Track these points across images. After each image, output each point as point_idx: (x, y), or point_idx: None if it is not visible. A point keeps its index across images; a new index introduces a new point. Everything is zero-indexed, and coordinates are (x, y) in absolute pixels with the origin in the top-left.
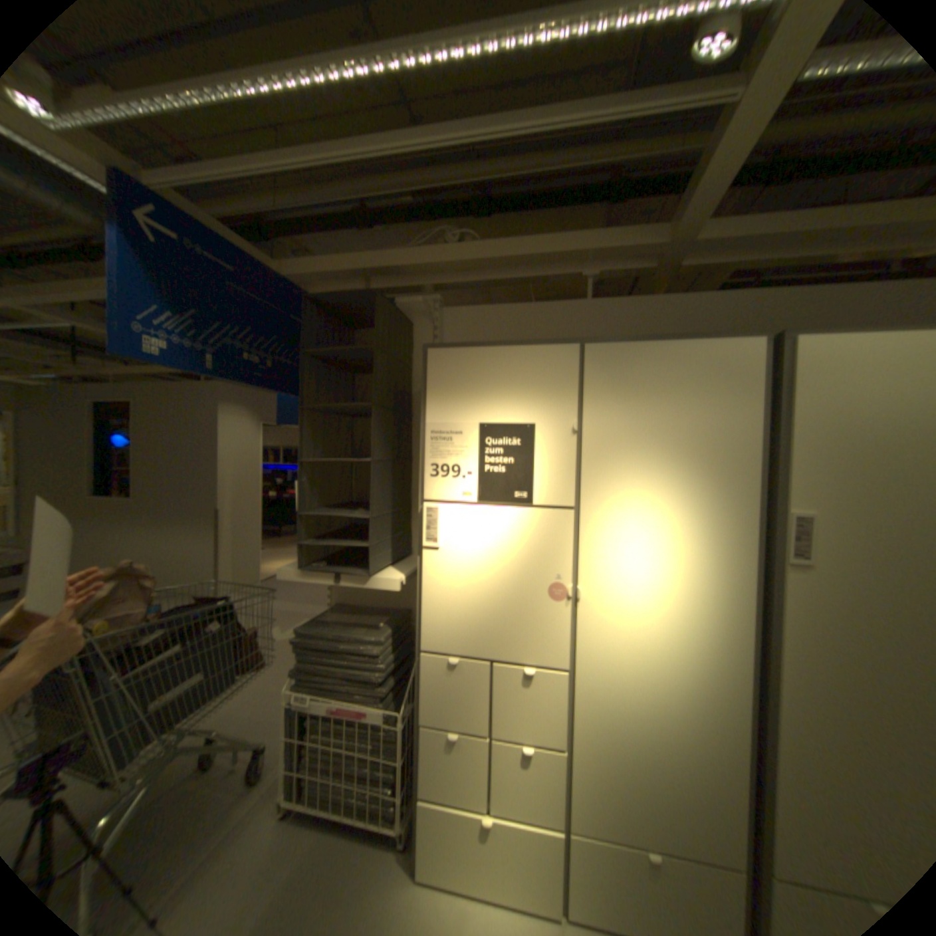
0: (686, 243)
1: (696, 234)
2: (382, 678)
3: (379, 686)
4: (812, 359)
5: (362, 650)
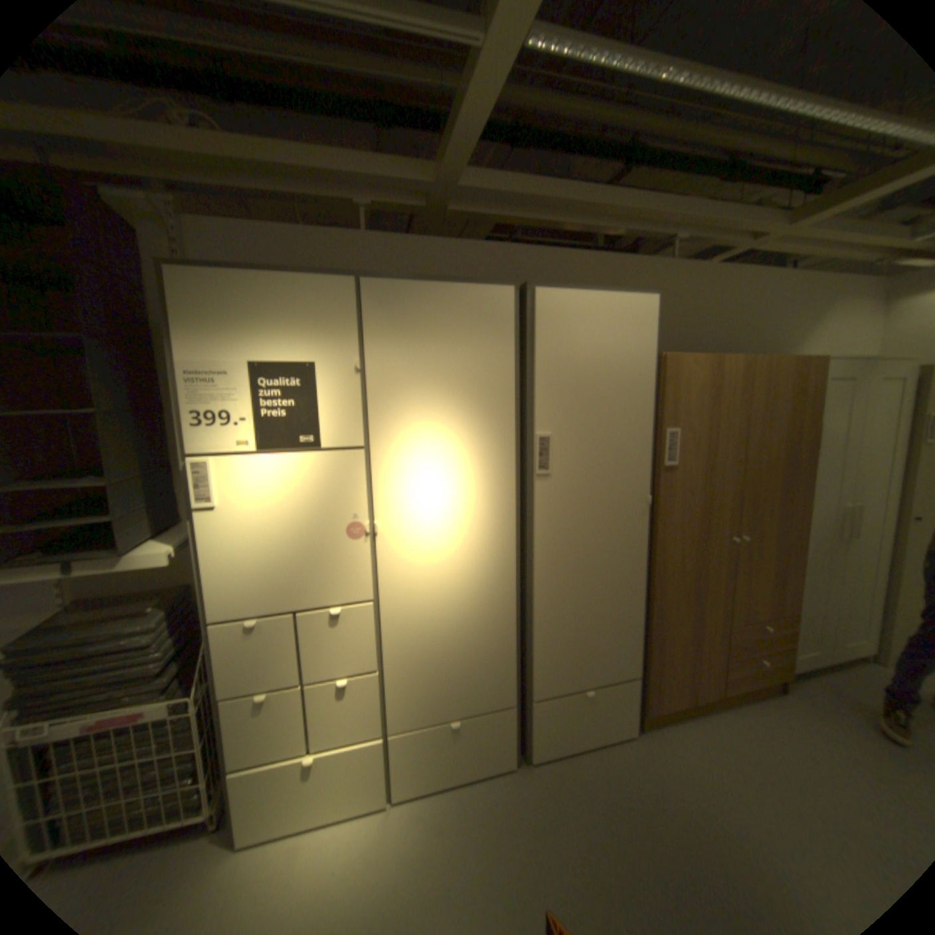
0: (450, 187)
1: (457, 180)
2: (159, 667)
3: (157, 677)
4: (545, 308)
5: (124, 644)
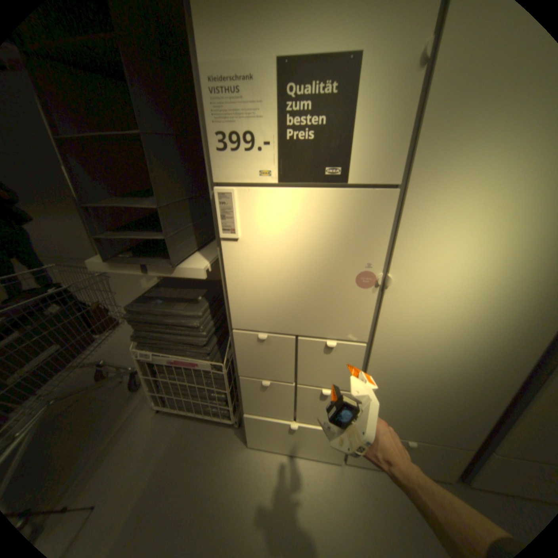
0: None
1: None
2: (205, 340)
3: (204, 344)
4: None
5: (185, 321)
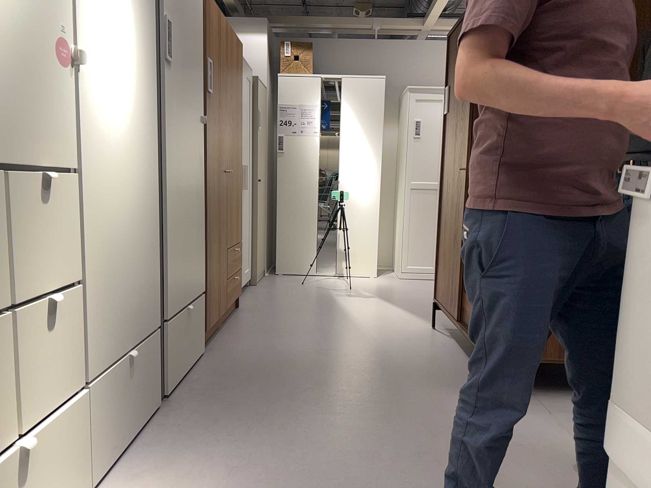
0: None
1: None
2: None
3: None
4: None
5: None
